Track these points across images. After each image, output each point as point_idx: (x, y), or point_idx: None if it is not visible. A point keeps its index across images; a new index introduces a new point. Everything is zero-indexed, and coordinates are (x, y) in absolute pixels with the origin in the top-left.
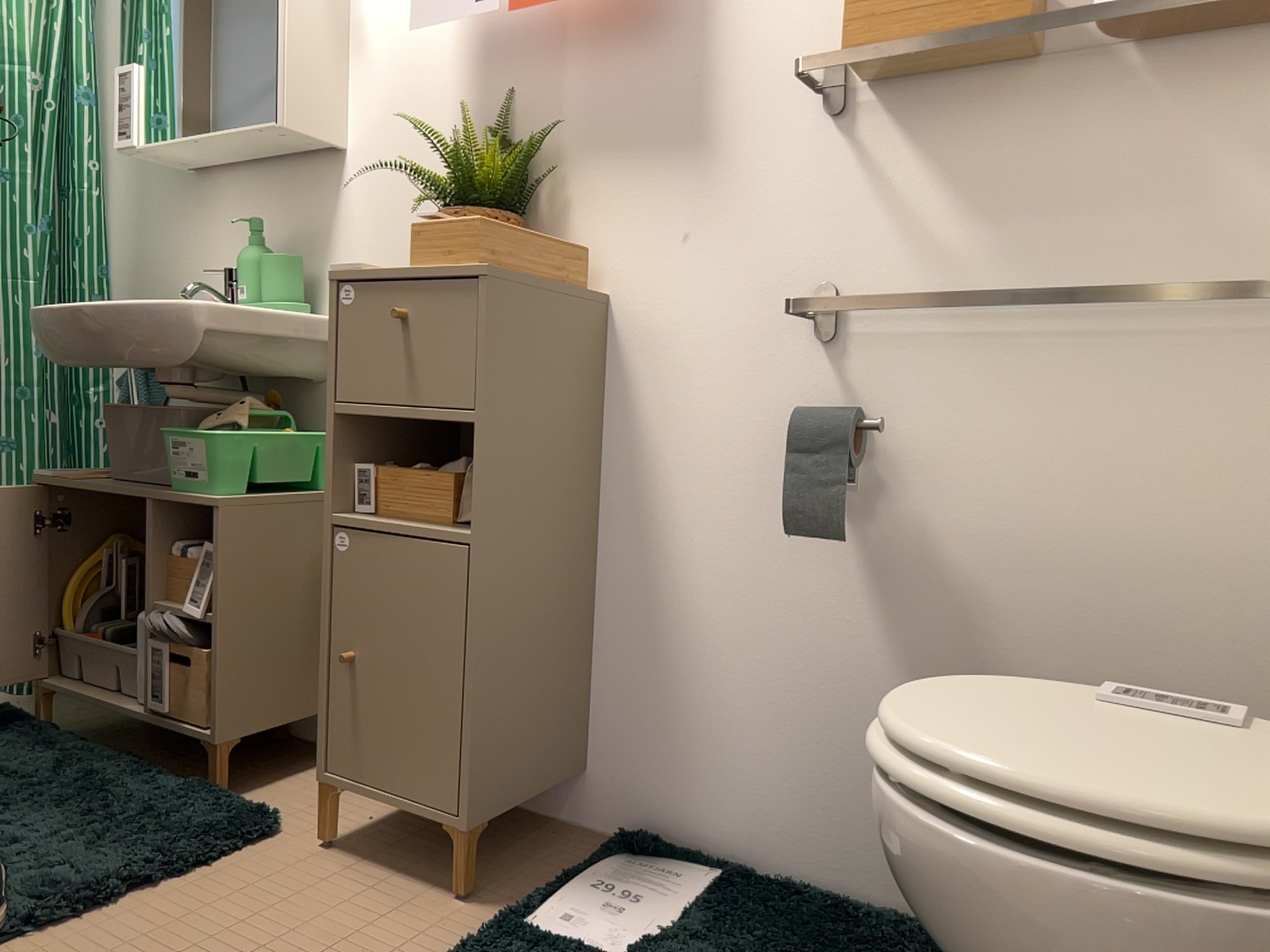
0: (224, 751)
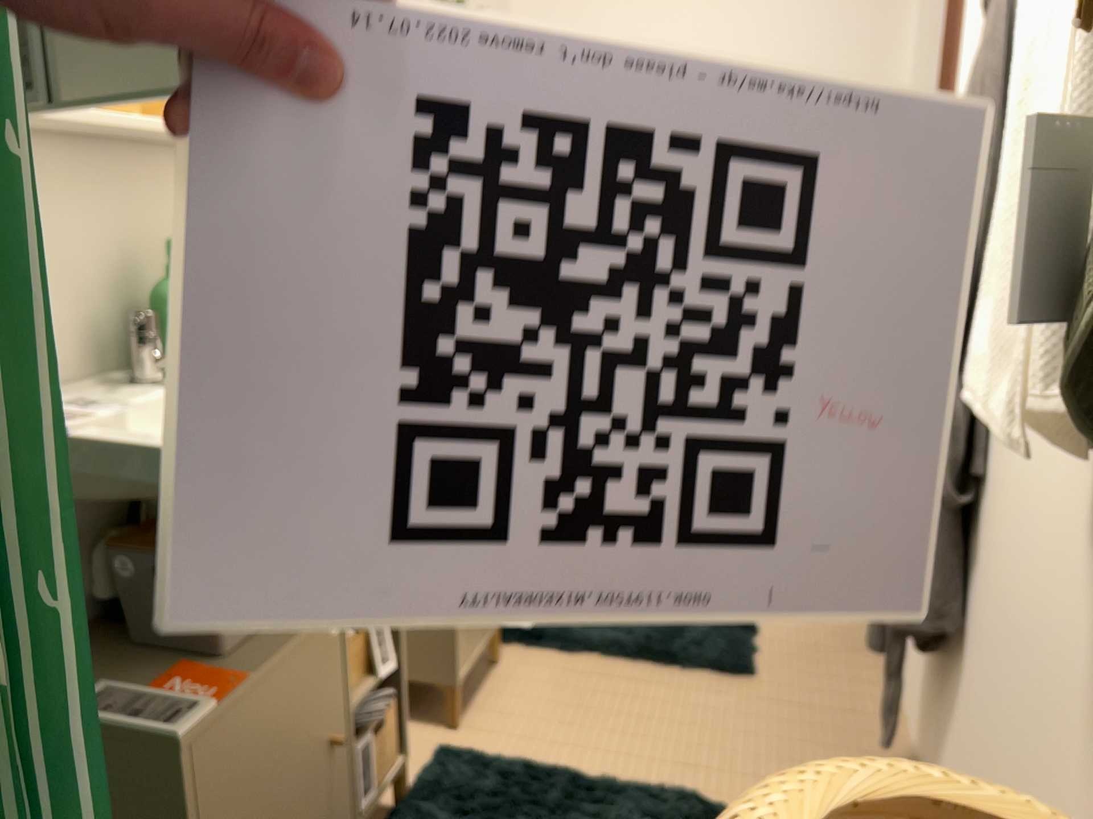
0: (408, 772)
